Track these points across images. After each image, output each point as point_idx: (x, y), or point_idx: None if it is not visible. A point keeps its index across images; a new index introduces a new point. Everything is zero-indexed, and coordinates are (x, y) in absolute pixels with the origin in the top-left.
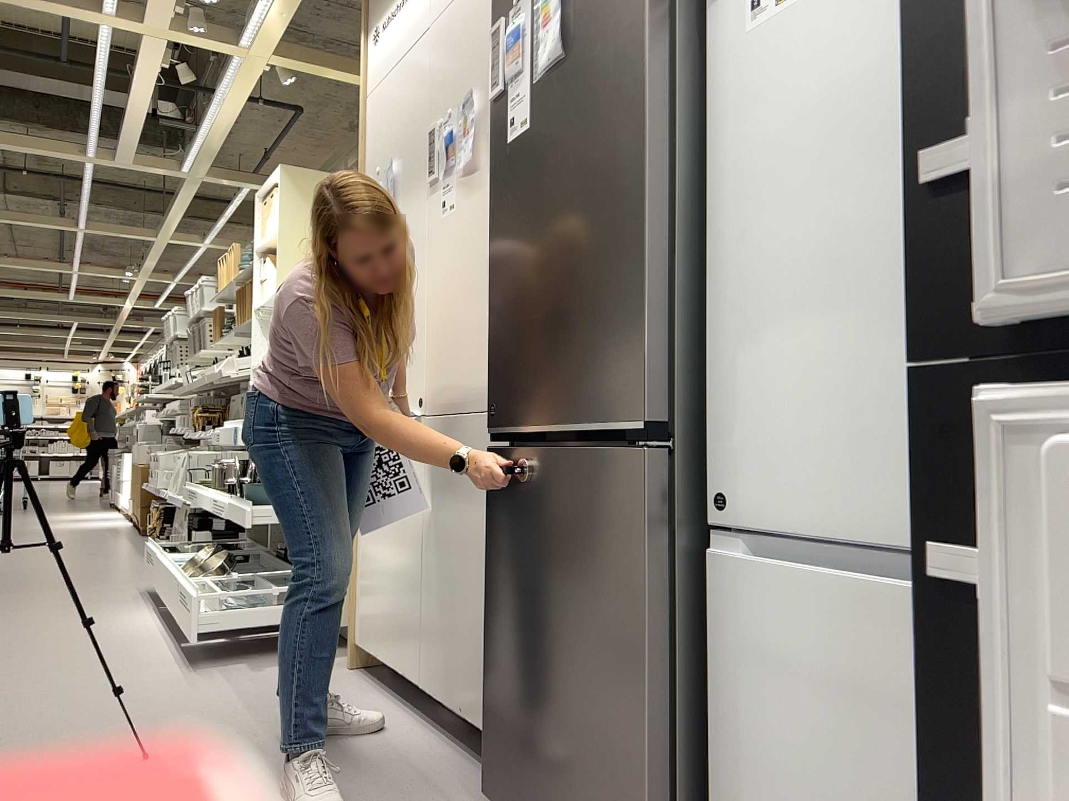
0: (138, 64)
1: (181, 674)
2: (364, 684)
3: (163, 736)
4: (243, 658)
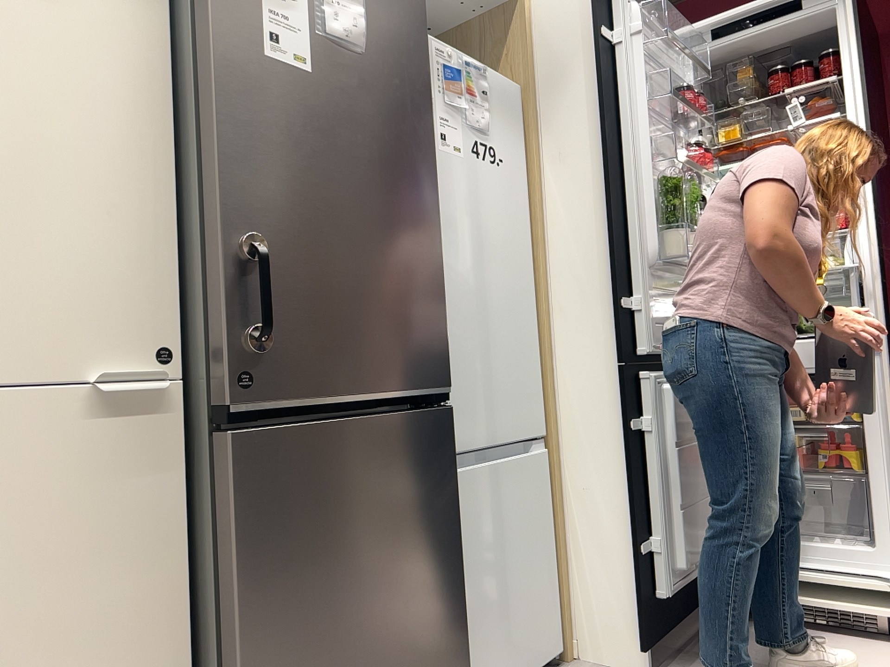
0: None
1: None
2: None
3: None
4: None
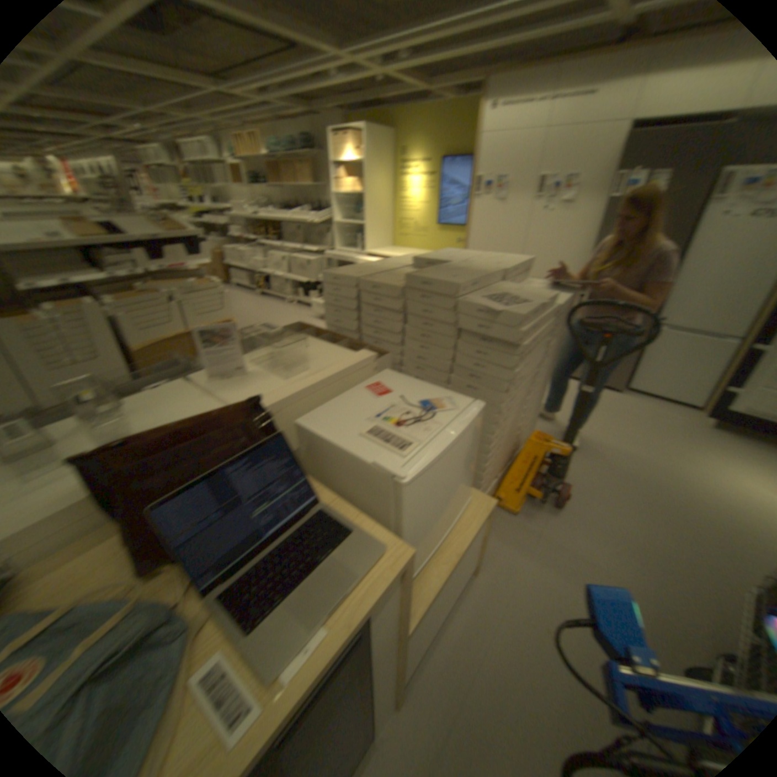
0: (319, 62)
1: None
2: None
3: None
4: None
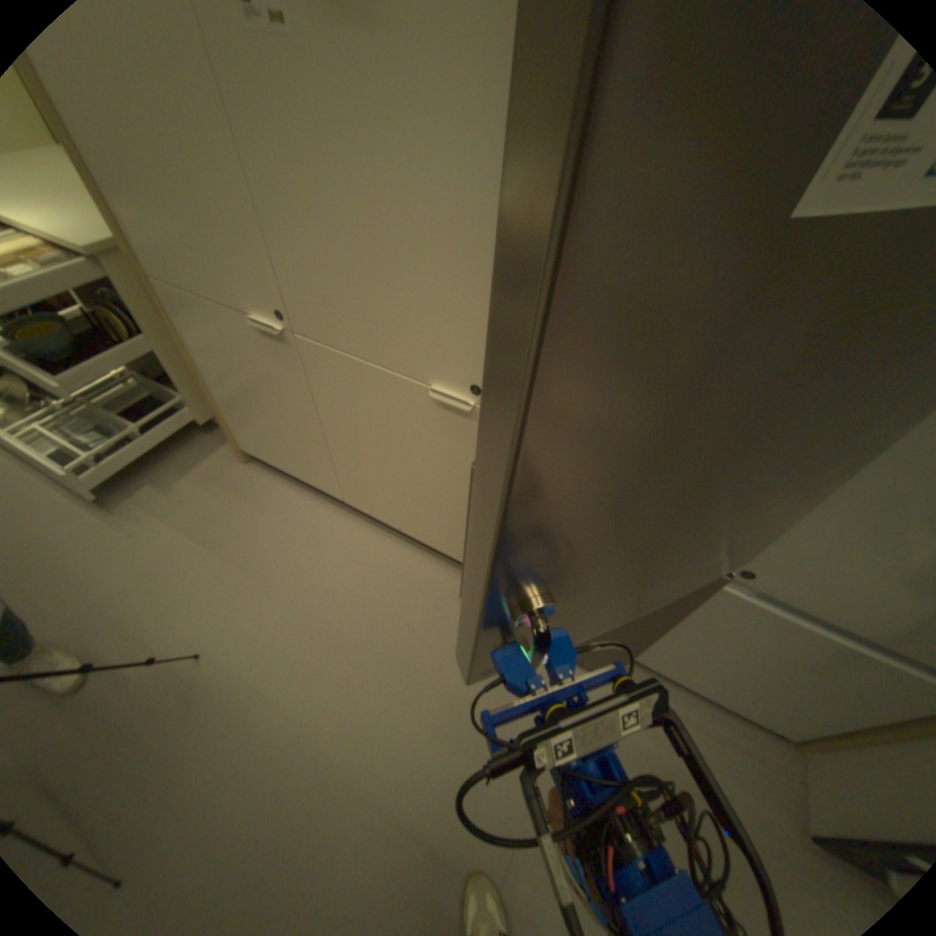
0: None
1: (100, 524)
2: (270, 480)
3: (174, 617)
4: (135, 477)
